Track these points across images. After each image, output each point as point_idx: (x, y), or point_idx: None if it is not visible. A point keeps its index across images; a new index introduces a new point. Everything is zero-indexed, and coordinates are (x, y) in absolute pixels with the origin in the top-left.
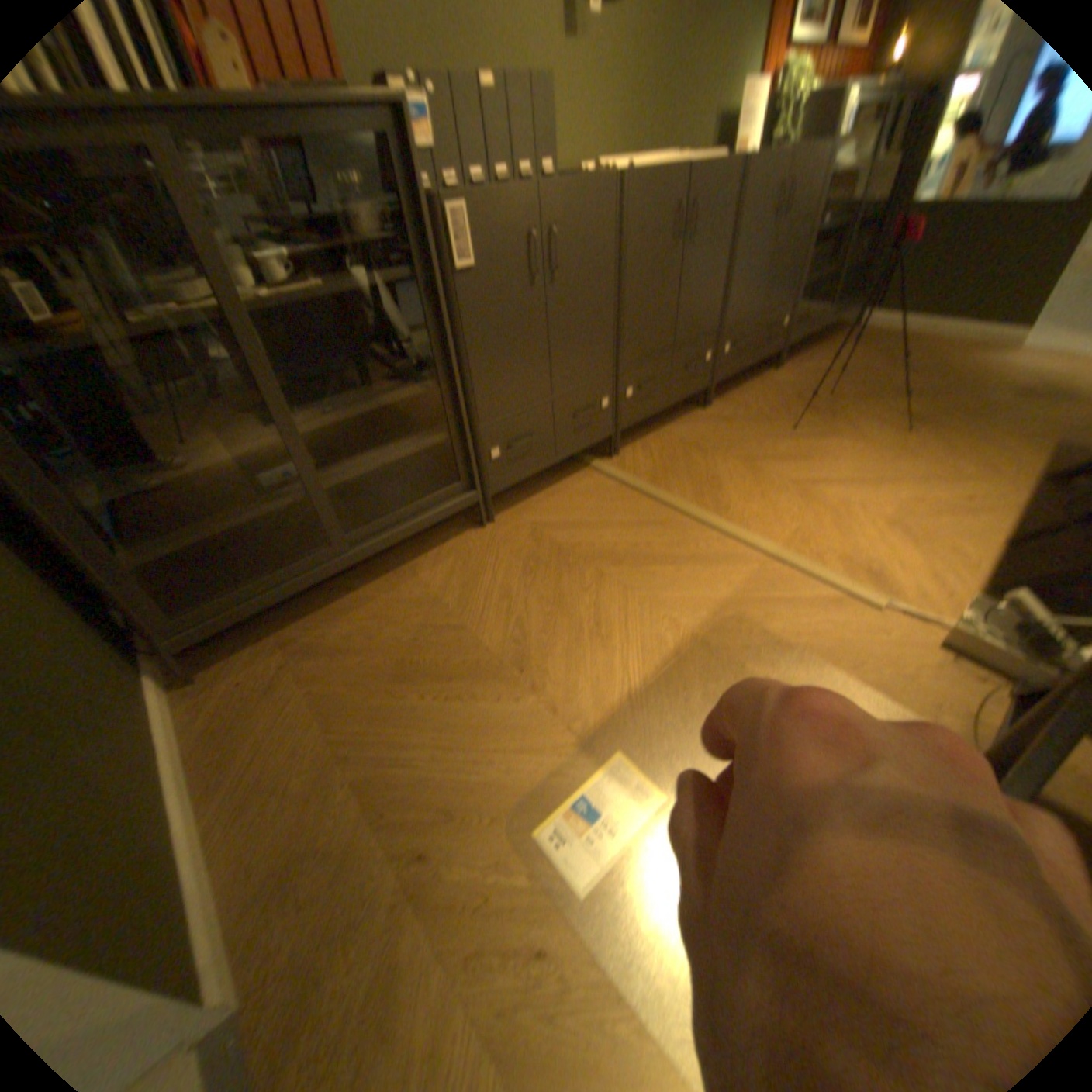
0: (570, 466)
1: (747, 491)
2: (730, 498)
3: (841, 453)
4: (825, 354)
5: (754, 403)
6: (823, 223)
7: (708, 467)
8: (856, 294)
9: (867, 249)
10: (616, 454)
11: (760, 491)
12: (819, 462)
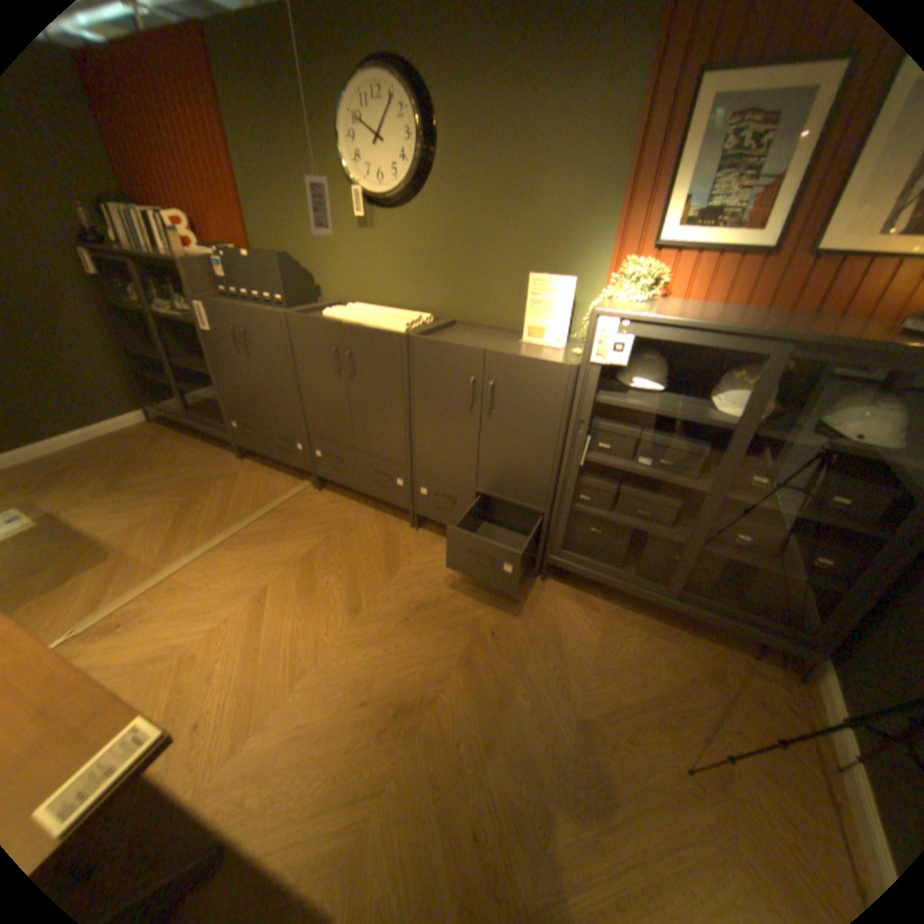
0: (302, 474)
1: (248, 558)
2: (240, 549)
3: (306, 621)
4: (602, 625)
5: (421, 559)
6: (610, 465)
7: (290, 536)
8: (767, 624)
9: (827, 581)
10: (315, 490)
11: (247, 566)
12: (290, 604)
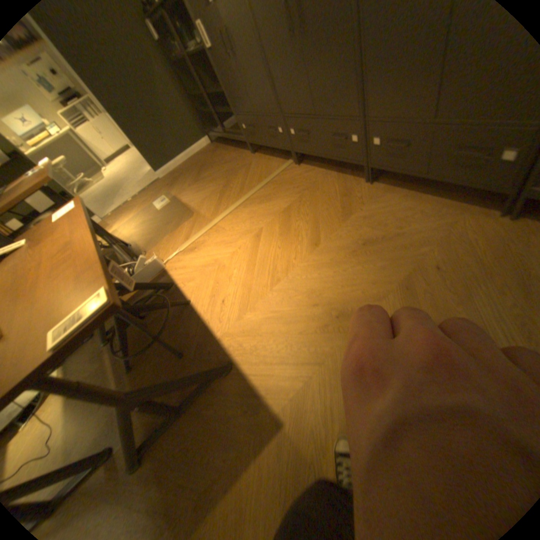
0: (289, 156)
1: (254, 212)
2: (250, 207)
3: (283, 250)
4: None
5: (373, 206)
6: None
7: (278, 197)
8: None
9: None
10: (296, 164)
11: (253, 216)
12: (275, 239)
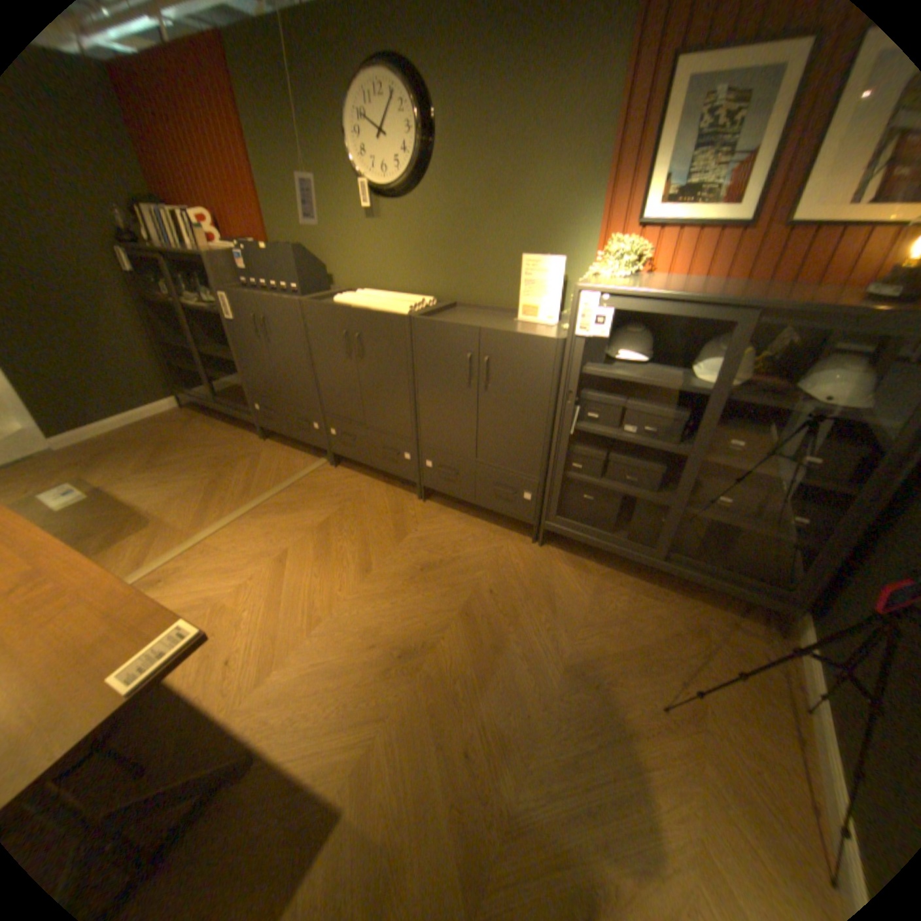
0: (320, 453)
1: (271, 525)
2: (264, 518)
3: (323, 579)
4: (594, 585)
5: (427, 527)
6: (598, 433)
7: (309, 506)
8: (749, 582)
9: (804, 539)
10: (331, 466)
11: (270, 531)
12: (308, 564)
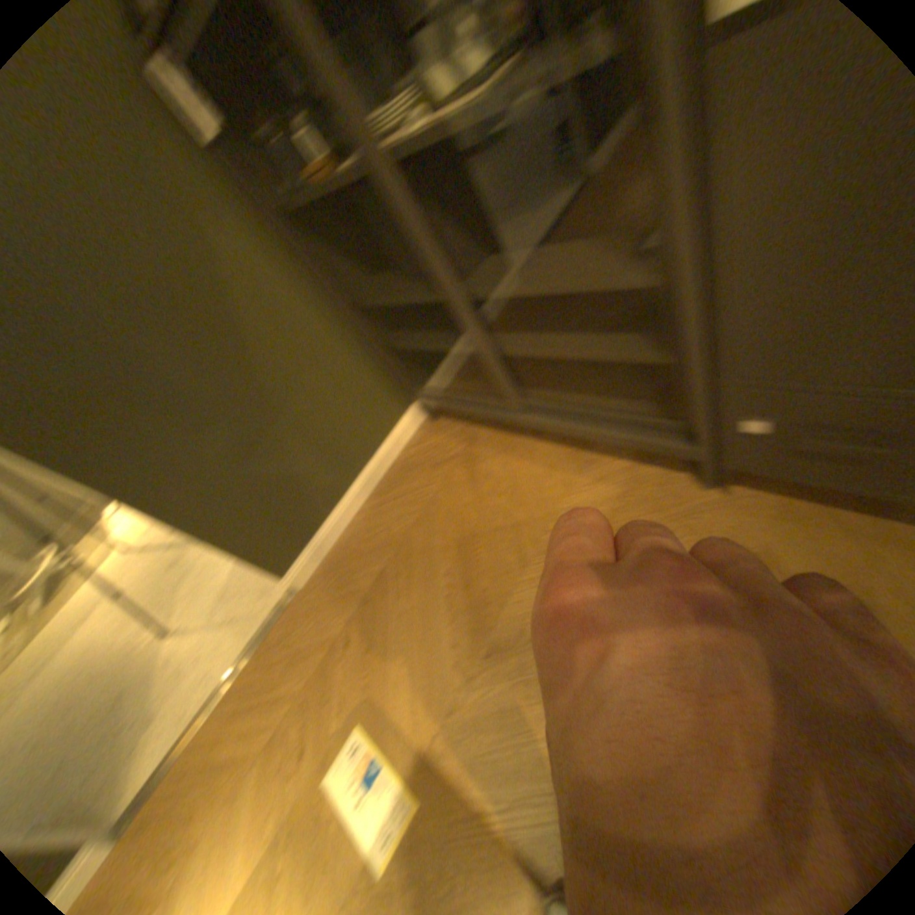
0: None
1: None
2: None
3: None
4: None
5: None
6: None
7: None
8: None
9: None
10: None
11: None
12: None
